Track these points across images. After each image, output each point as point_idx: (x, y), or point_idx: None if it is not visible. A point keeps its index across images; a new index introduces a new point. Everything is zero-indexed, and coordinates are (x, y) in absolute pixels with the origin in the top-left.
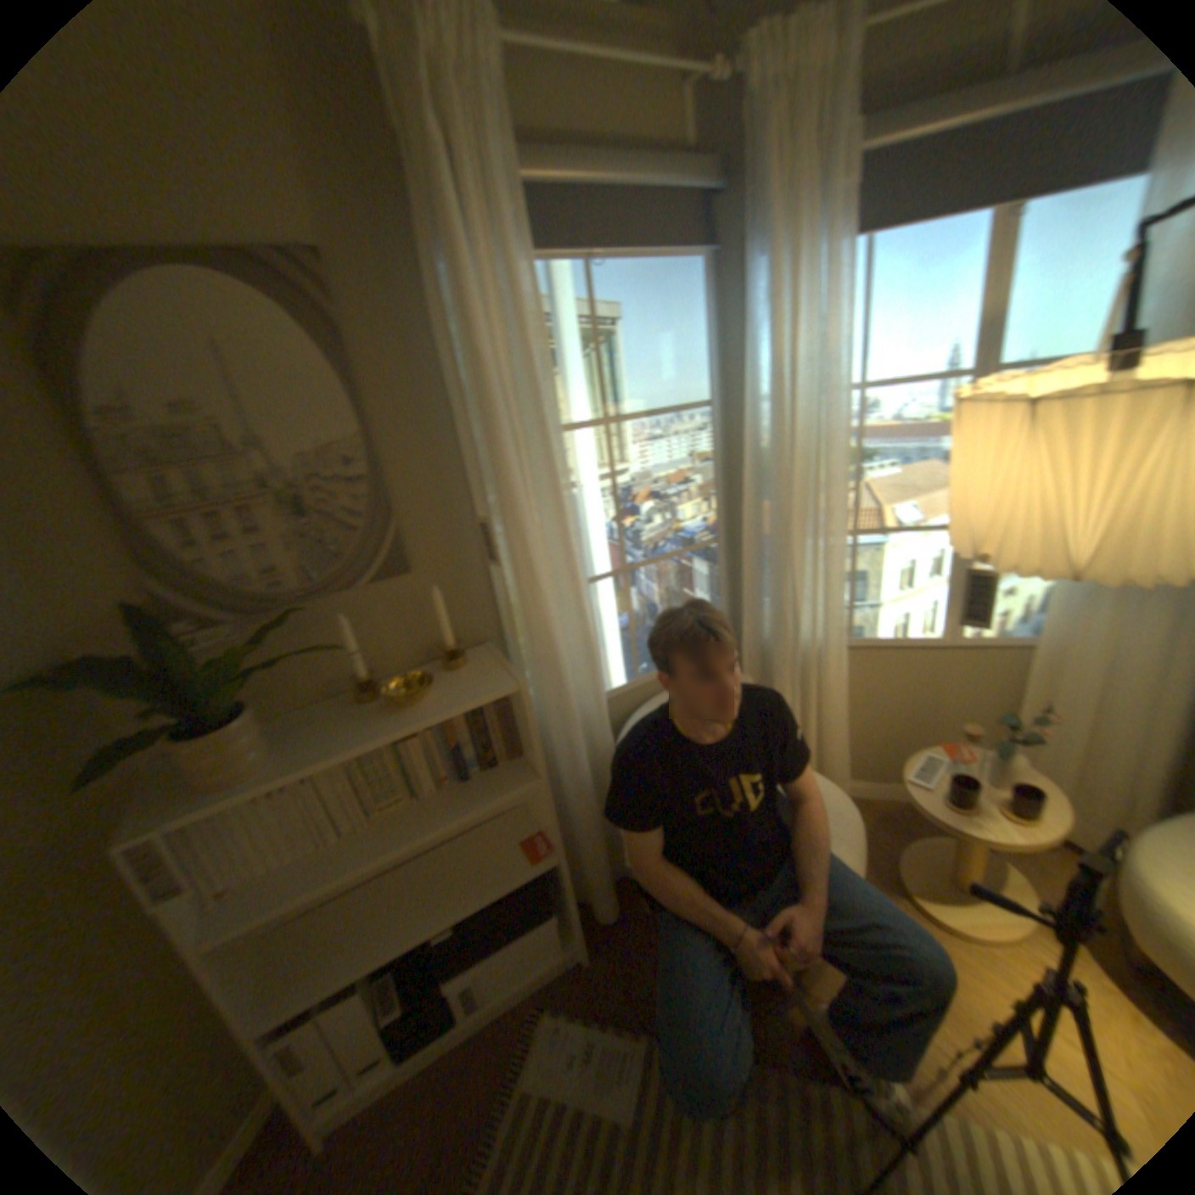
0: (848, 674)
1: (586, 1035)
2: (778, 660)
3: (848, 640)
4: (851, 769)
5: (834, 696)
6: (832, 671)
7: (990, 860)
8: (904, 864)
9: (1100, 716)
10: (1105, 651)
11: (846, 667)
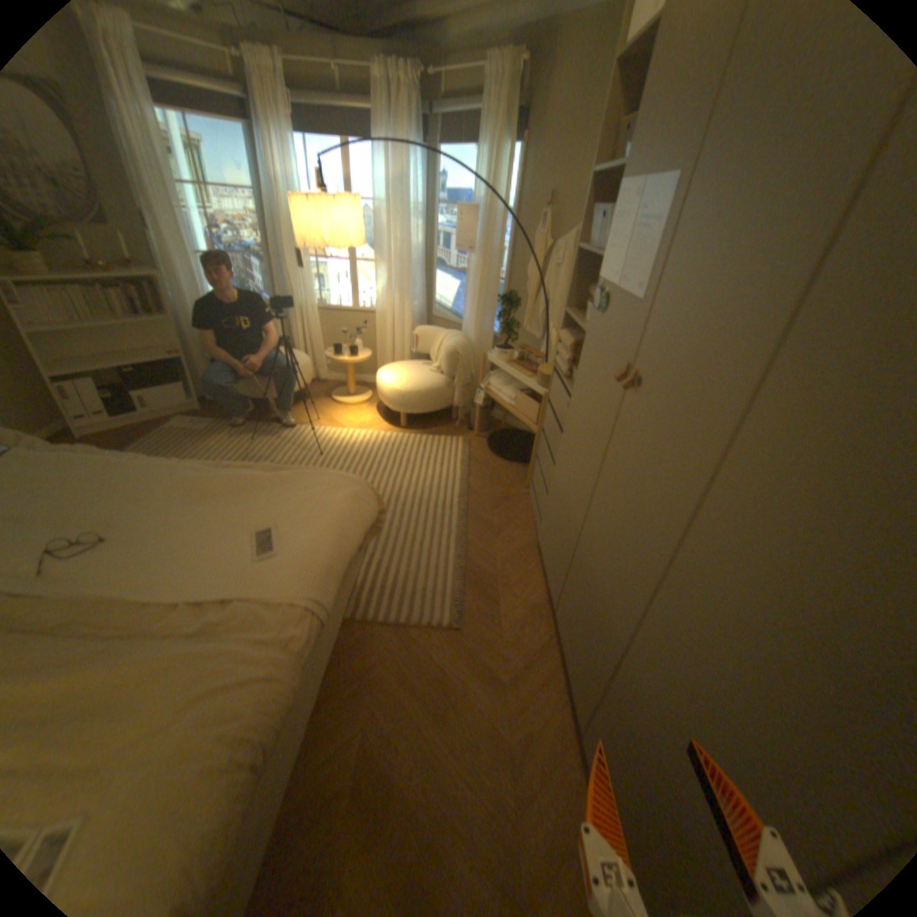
0: (323, 323)
1: (191, 420)
2: (288, 308)
3: (320, 306)
4: (325, 363)
5: (311, 326)
6: (309, 315)
7: (353, 381)
8: (335, 392)
9: (395, 337)
10: (388, 310)
11: (315, 314)
